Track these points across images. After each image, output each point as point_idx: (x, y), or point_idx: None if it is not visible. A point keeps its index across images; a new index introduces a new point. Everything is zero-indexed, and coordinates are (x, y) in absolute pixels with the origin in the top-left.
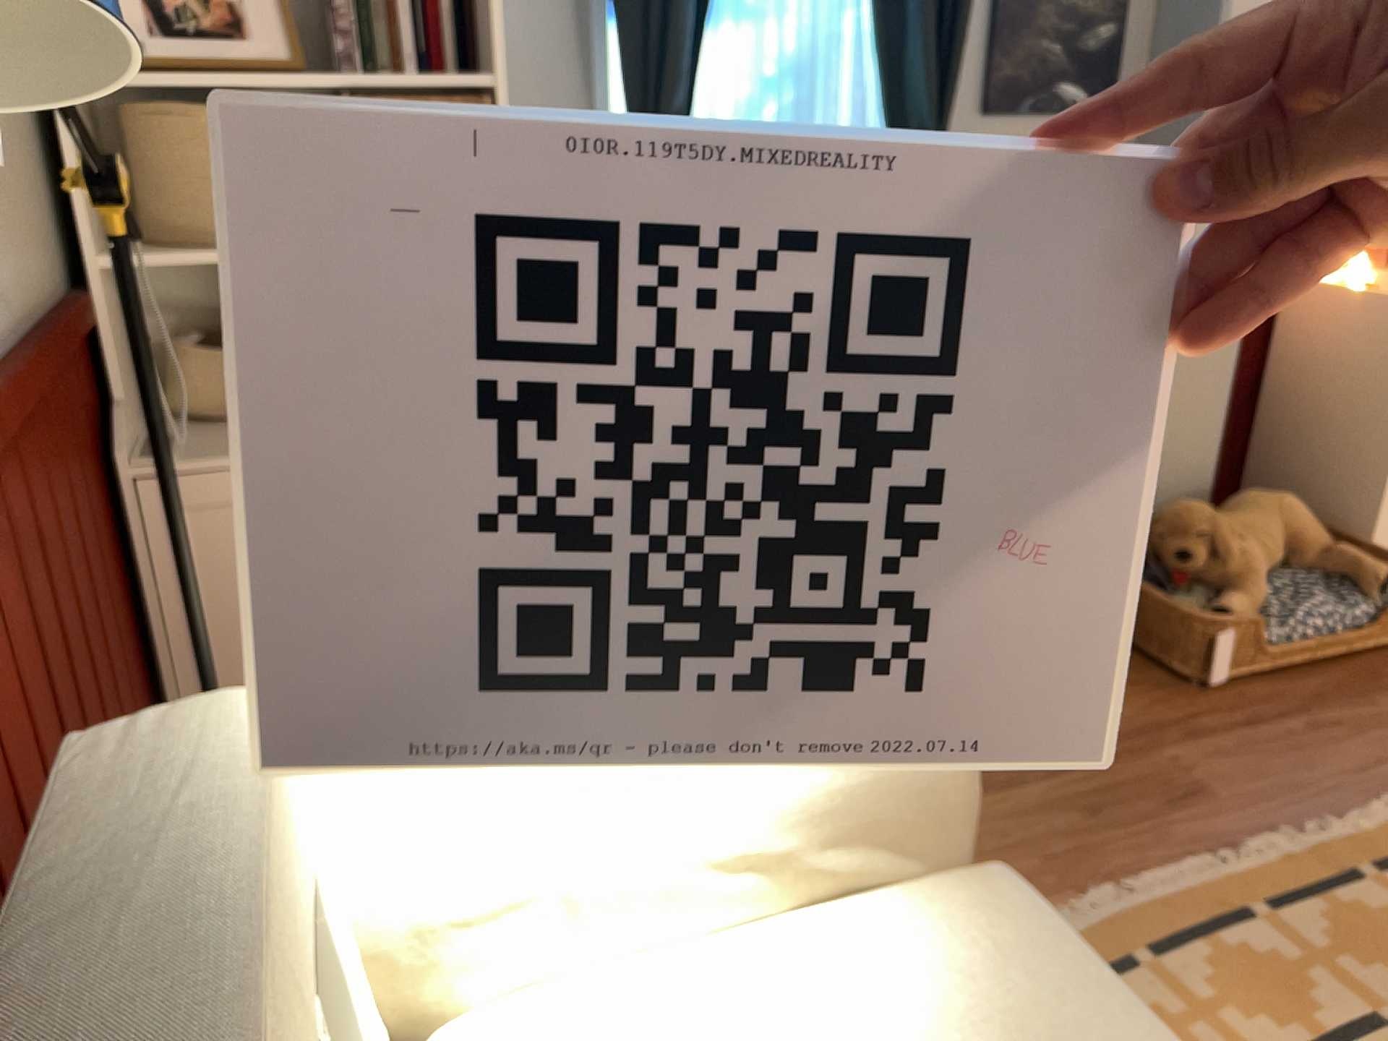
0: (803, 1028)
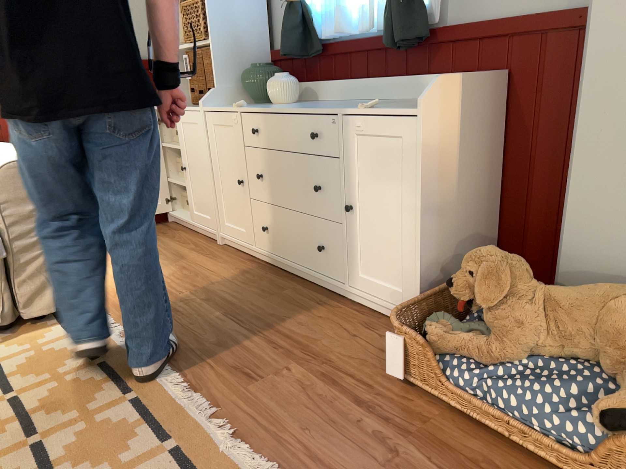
0: None
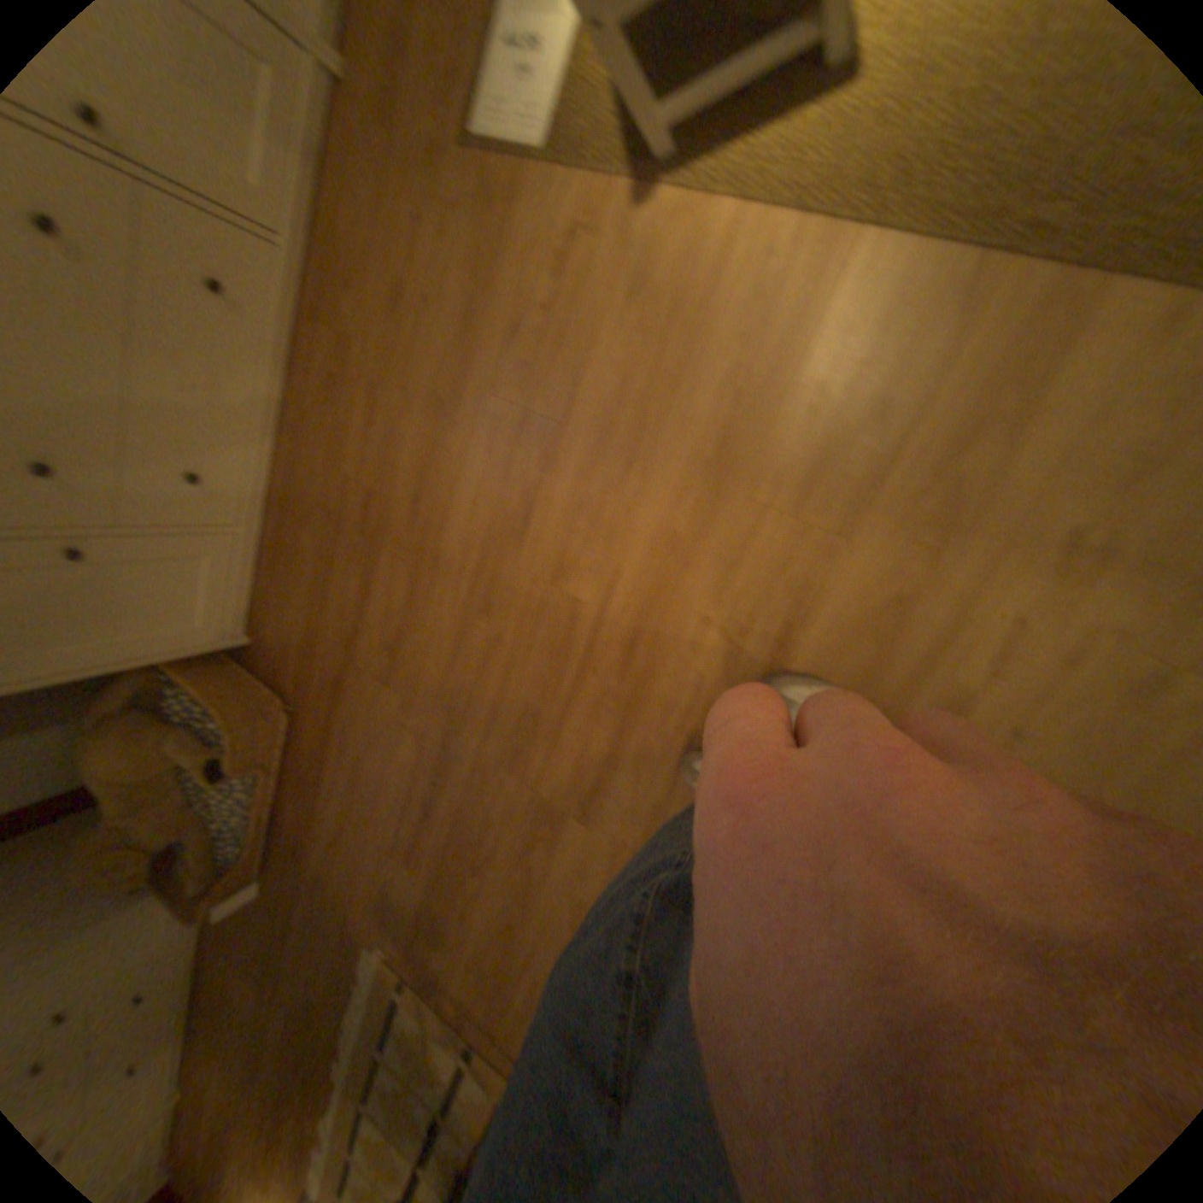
0: None
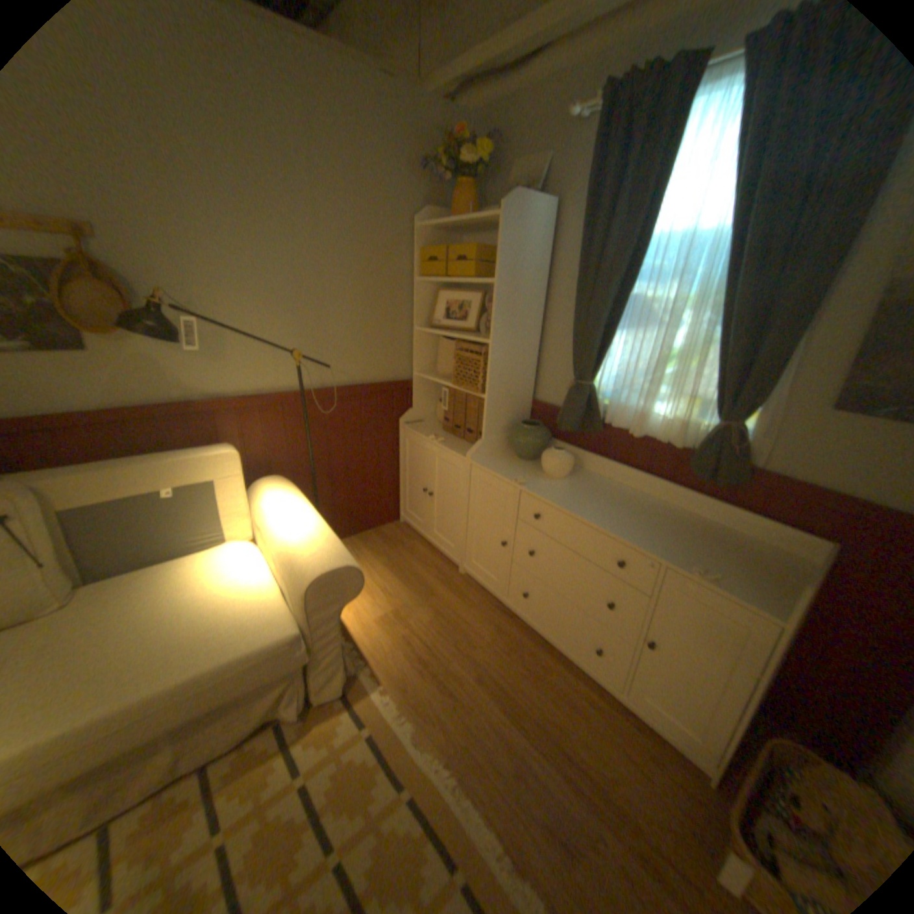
0: (230, 593)
